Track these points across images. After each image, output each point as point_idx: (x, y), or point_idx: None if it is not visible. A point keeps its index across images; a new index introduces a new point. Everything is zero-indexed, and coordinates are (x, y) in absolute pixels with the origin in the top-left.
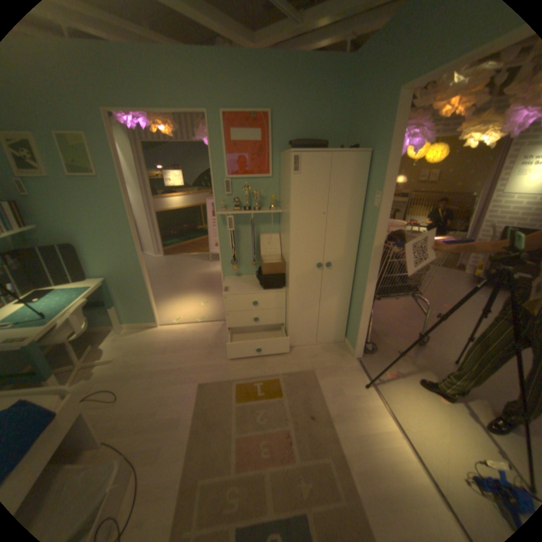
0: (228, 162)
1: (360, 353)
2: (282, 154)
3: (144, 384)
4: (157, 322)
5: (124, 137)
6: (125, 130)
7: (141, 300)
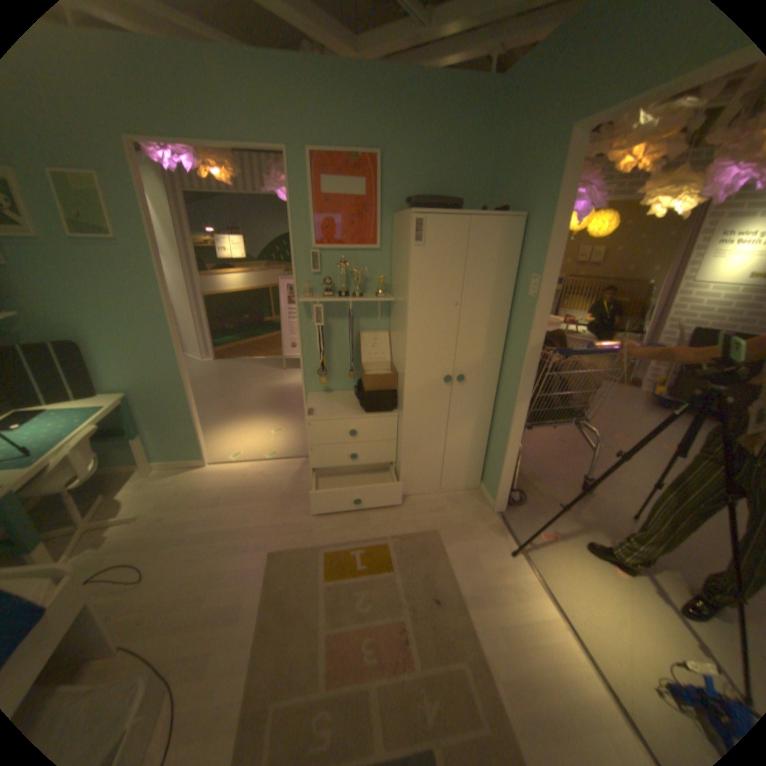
0: (316, 225)
1: (503, 505)
2: (396, 217)
3: (186, 554)
4: (205, 460)
5: (157, 183)
6: (159, 173)
7: (182, 427)
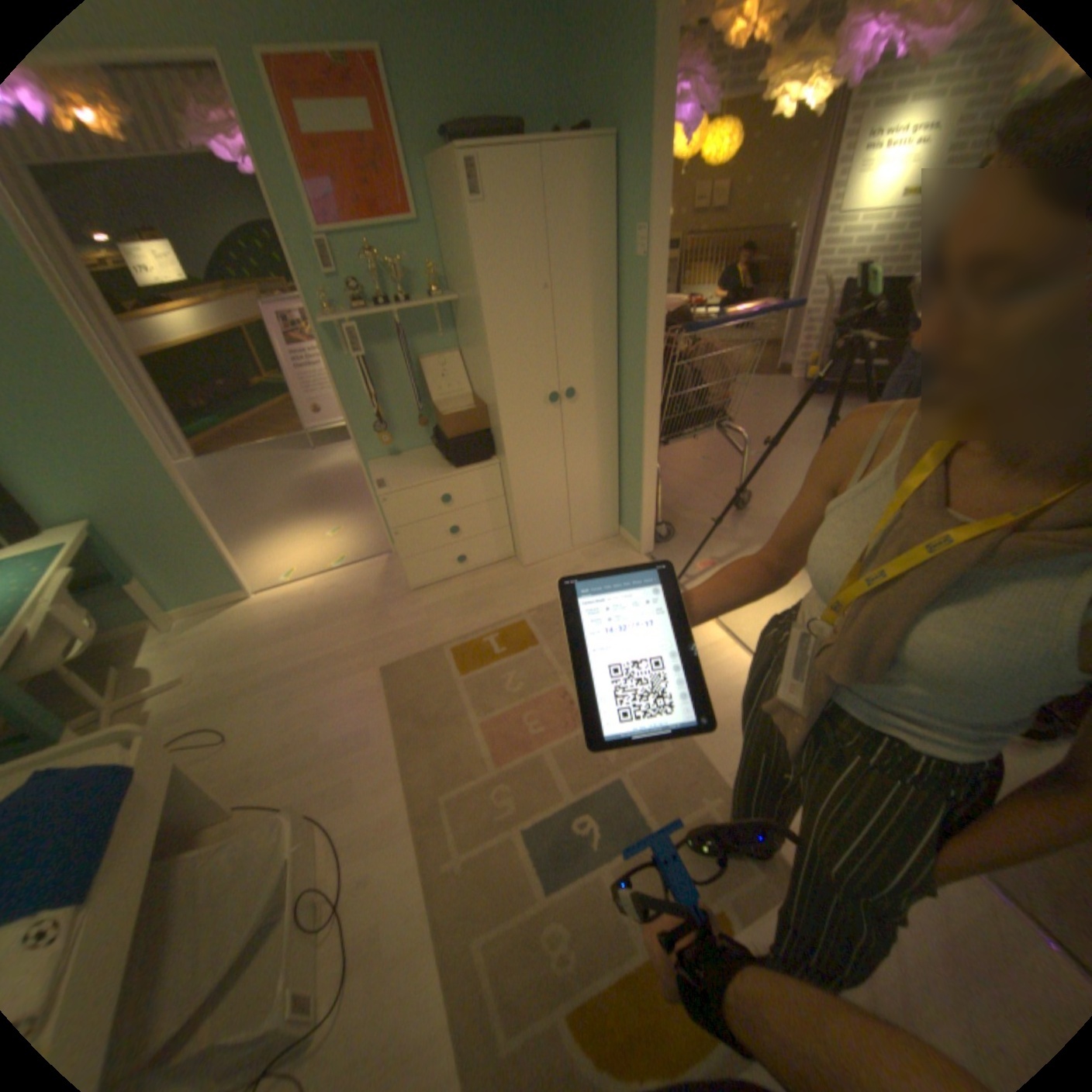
0: (309, 193)
1: (648, 544)
2: (428, 162)
3: (271, 697)
4: (246, 589)
5: None
6: None
7: (196, 550)
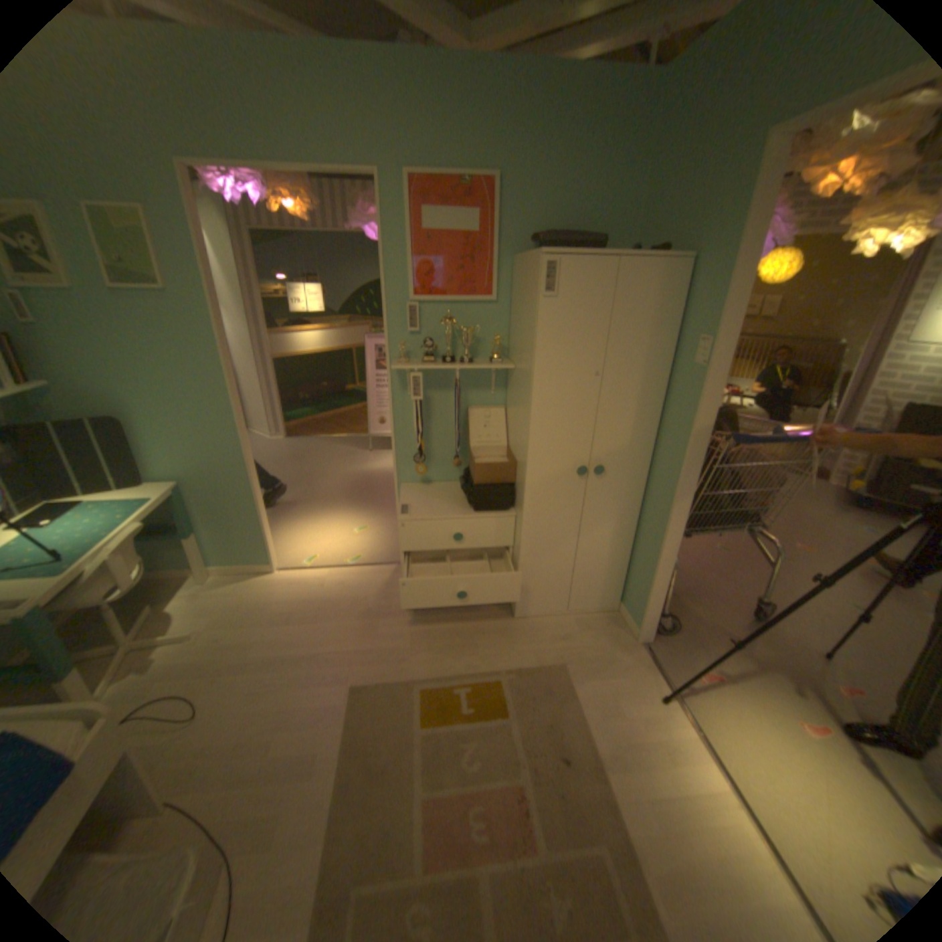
0: (415, 270)
1: (651, 634)
2: (518, 259)
3: (249, 684)
4: (273, 564)
5: (218, 219)
6: (221, 206)
7: (246, 524)
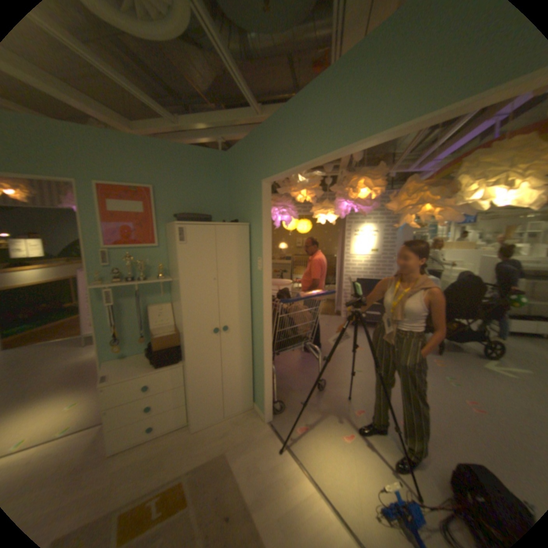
0: (103, 232)
1: (269, 416)
2: (167, 226)
3: None
4: None
5: None
6: None
7: None
